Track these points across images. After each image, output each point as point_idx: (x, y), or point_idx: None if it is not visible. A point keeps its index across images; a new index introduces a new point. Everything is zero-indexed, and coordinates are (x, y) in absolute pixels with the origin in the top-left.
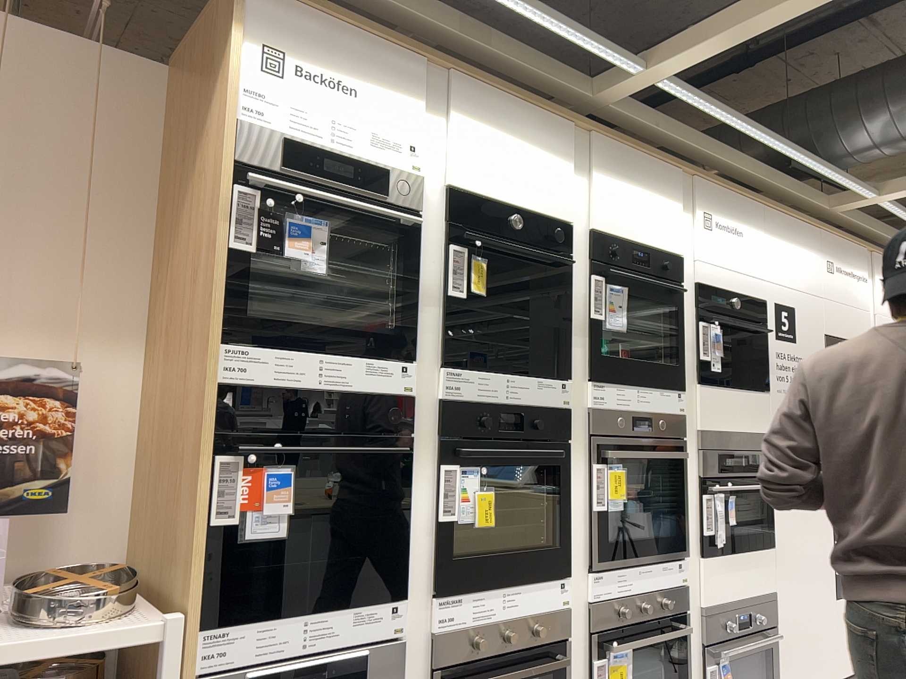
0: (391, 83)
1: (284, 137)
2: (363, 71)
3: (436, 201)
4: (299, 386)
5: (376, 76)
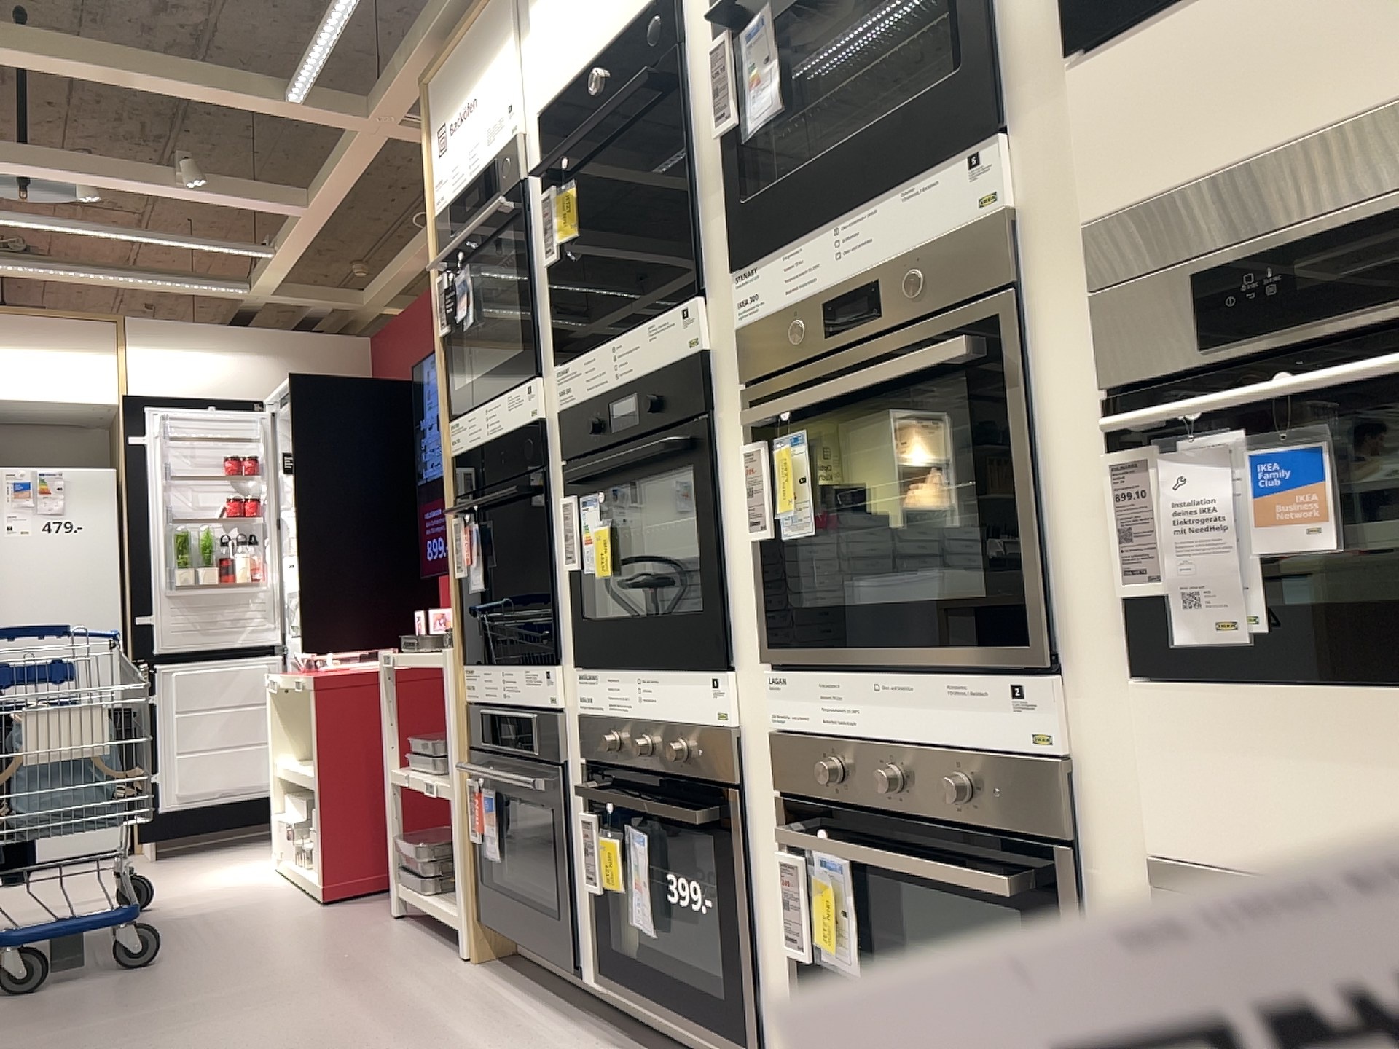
0: (486, 43)
1: (446, 203)
2: (471, 63)
3: (535, 142)
4: (482, 445)
5: (477, 54)
